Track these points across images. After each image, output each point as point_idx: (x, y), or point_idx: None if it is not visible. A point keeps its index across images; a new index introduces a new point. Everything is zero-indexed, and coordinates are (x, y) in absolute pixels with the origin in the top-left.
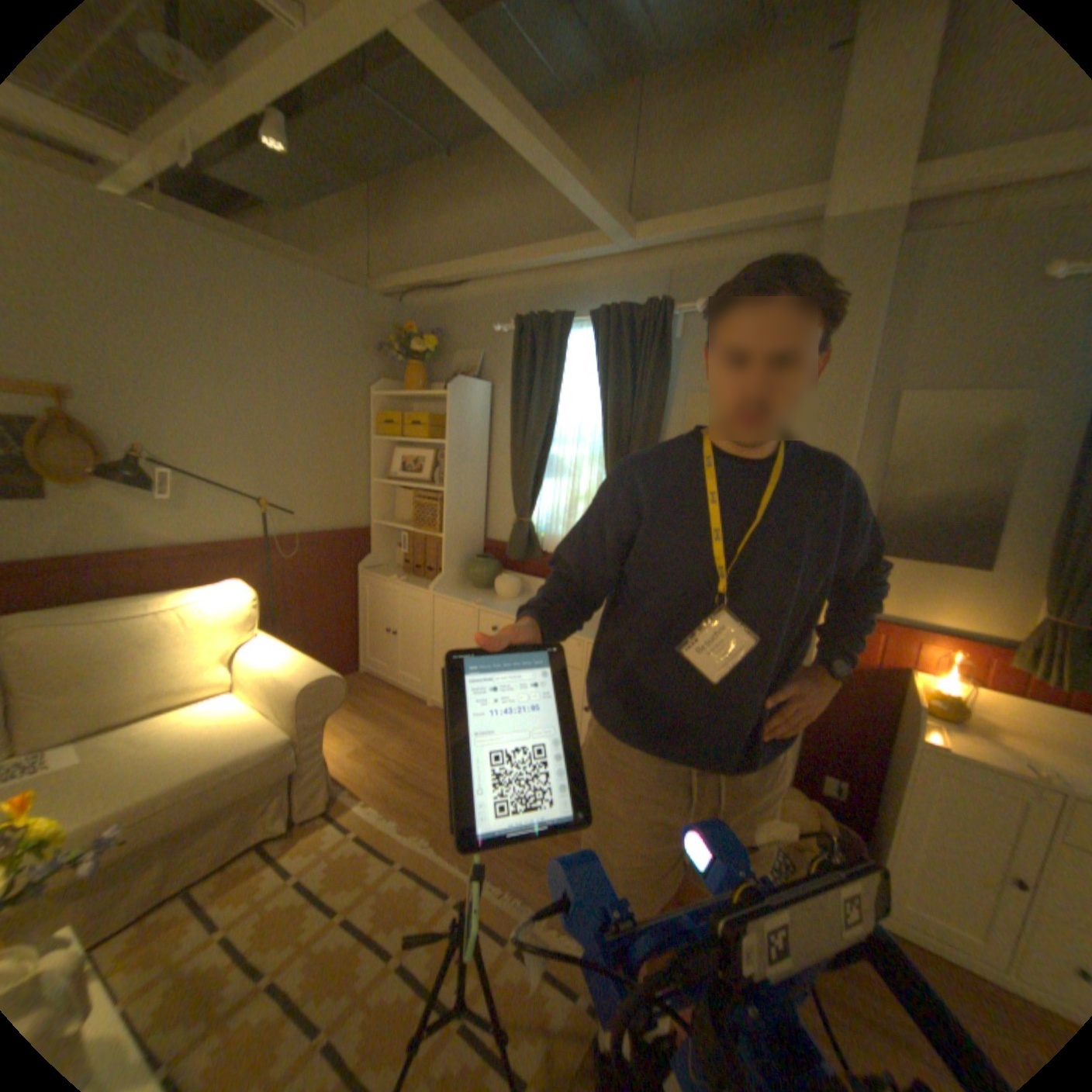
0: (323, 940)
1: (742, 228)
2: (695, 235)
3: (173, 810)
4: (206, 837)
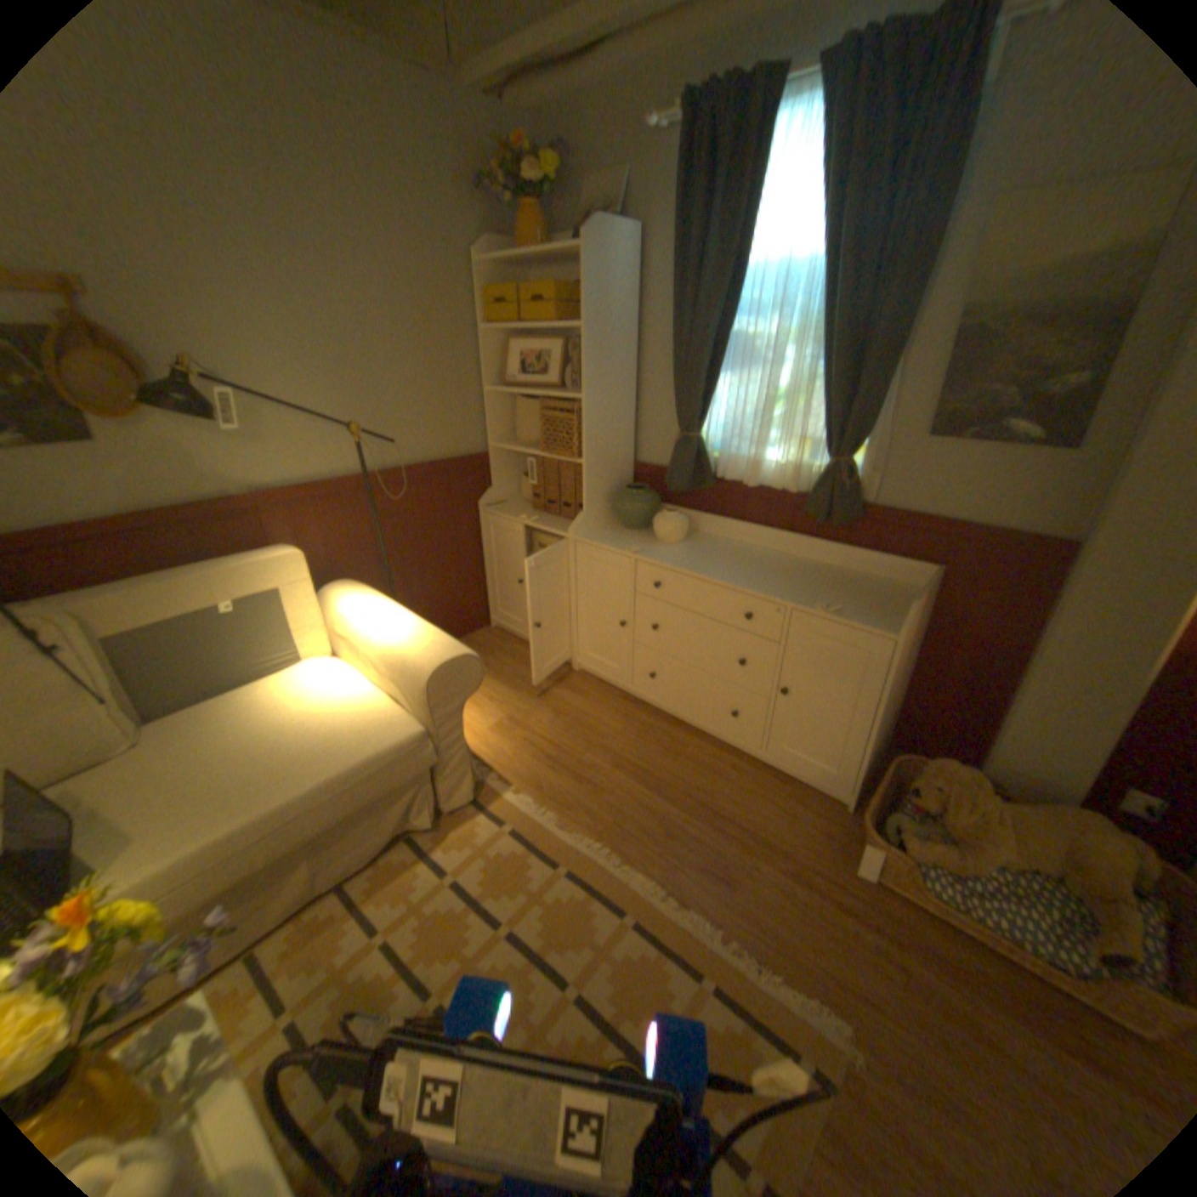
0: (489, 955)
1: None
2: None
3: (306, 816)
4: (349, 835)
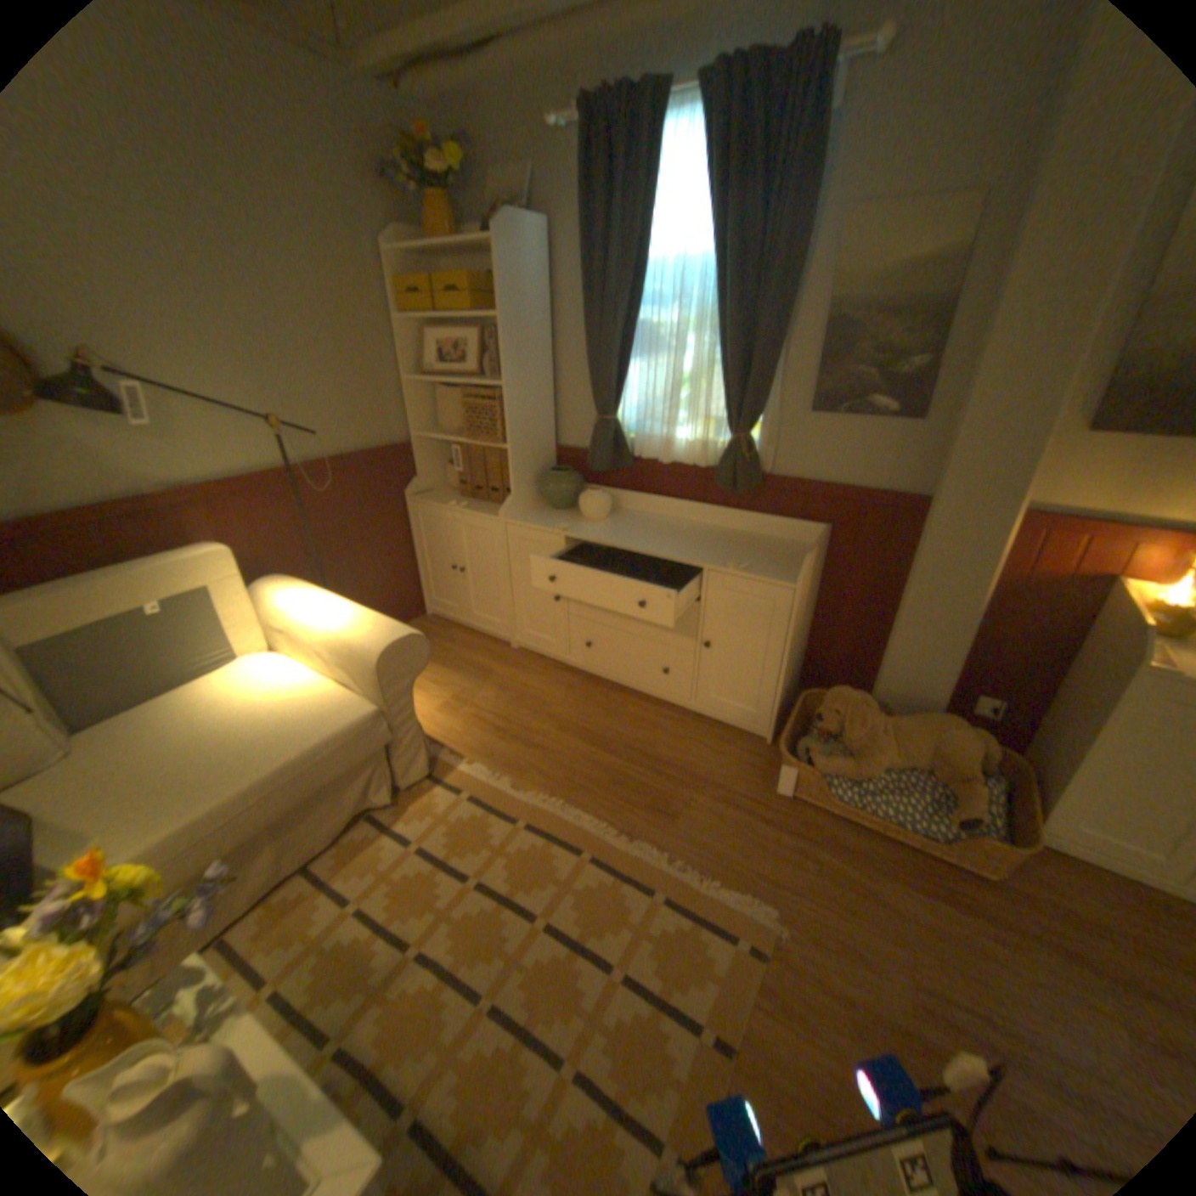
0: (460, 904)
1: None
2: None
3: (268, 798)
4: (310, 816)
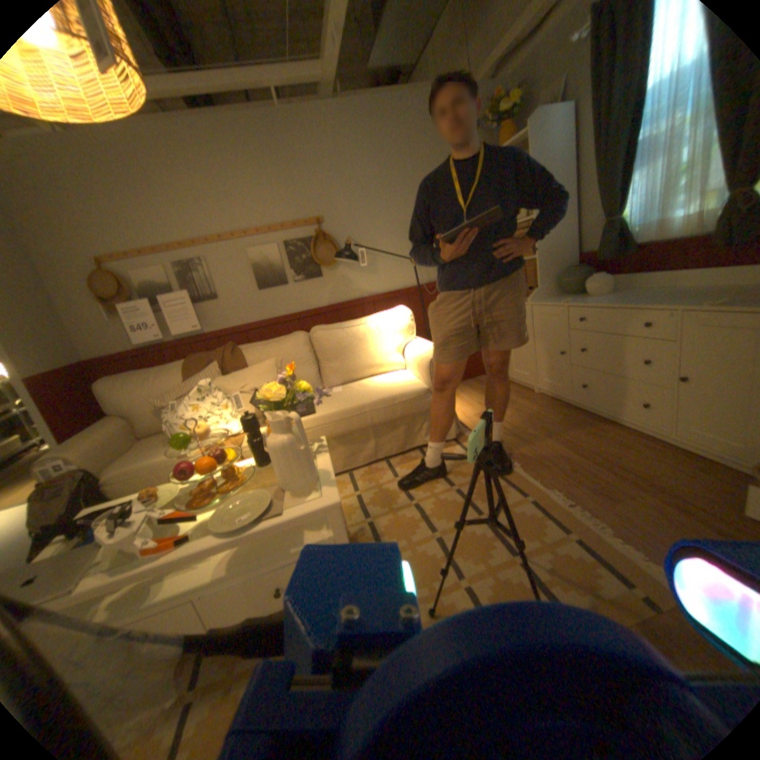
0: (446, 494)
1: None
2: None
3: (372, 411)
4: (391, 432)
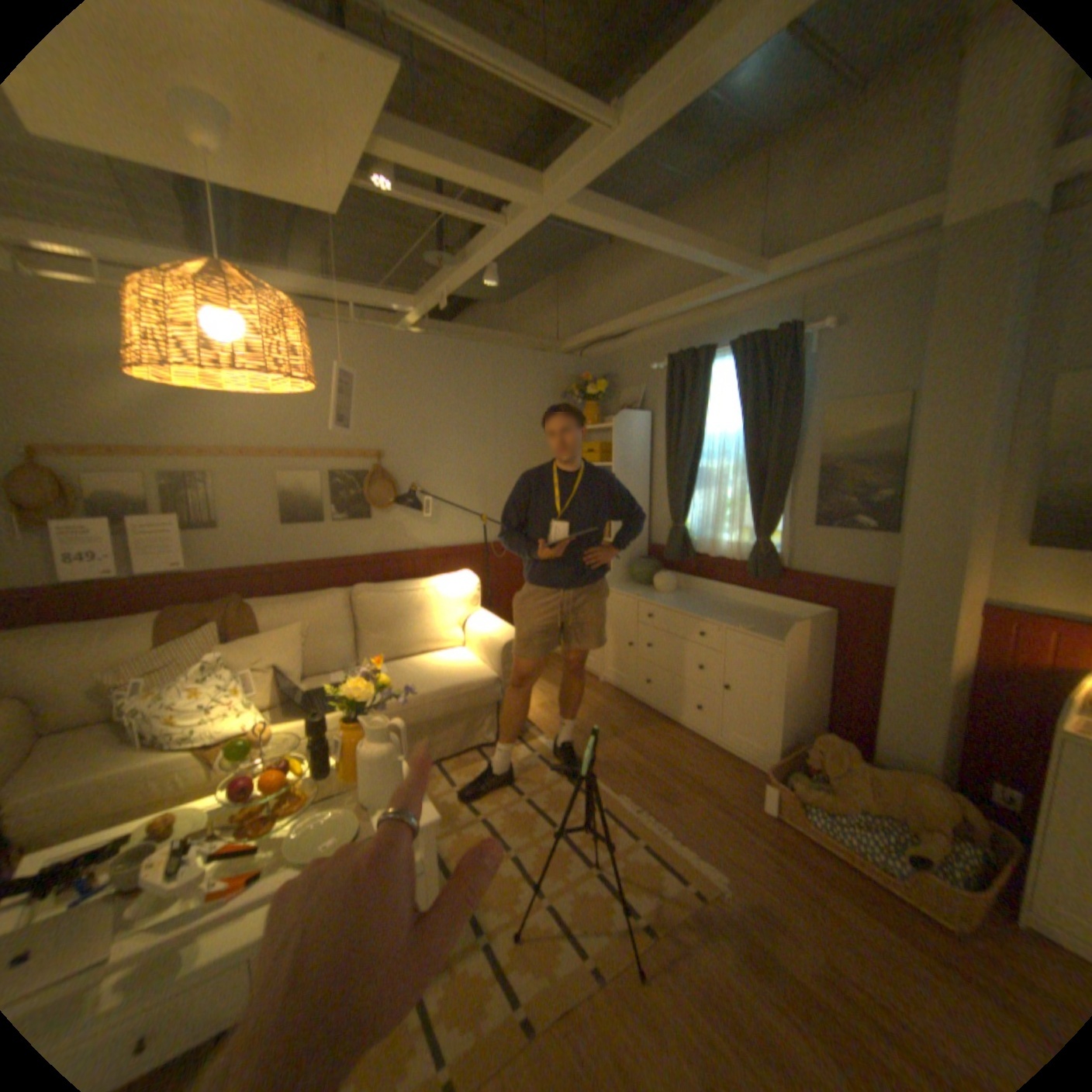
0: (515, 807)
1: (869, 244)
2: (824, 259)
3: (433, 705)
4: (449, 731)
